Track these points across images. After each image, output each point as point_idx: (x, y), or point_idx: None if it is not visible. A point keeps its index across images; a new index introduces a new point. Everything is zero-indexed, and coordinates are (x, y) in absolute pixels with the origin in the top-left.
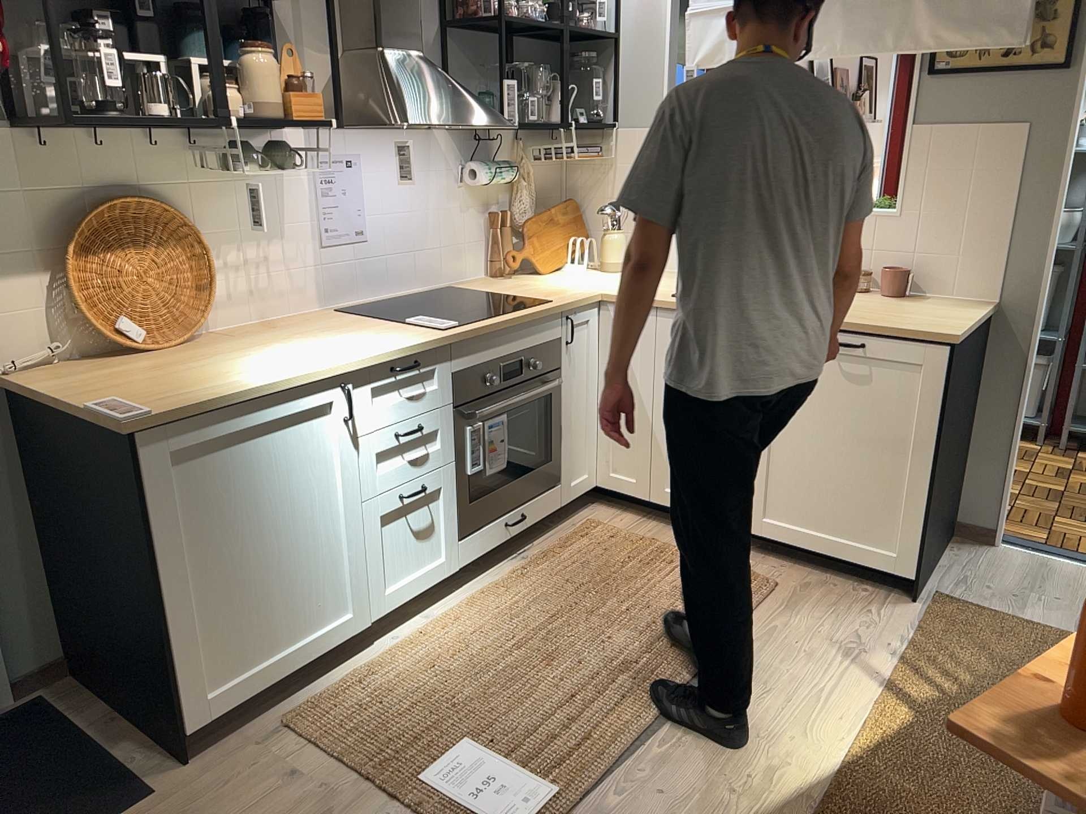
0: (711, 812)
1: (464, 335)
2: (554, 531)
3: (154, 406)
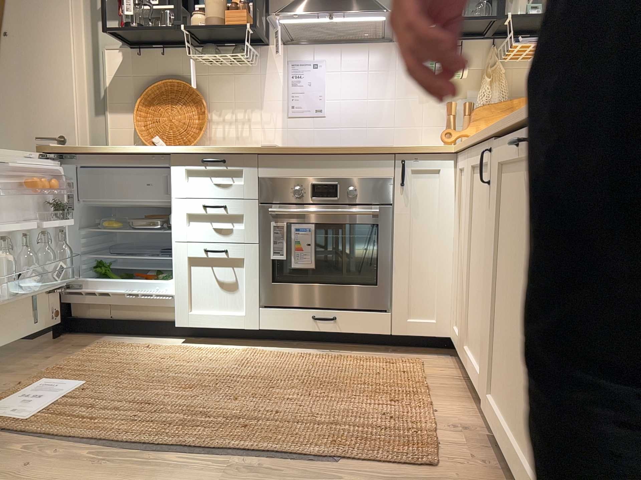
0: None
1: (268, 150)
2: (384, 354)
3: (62, 147)
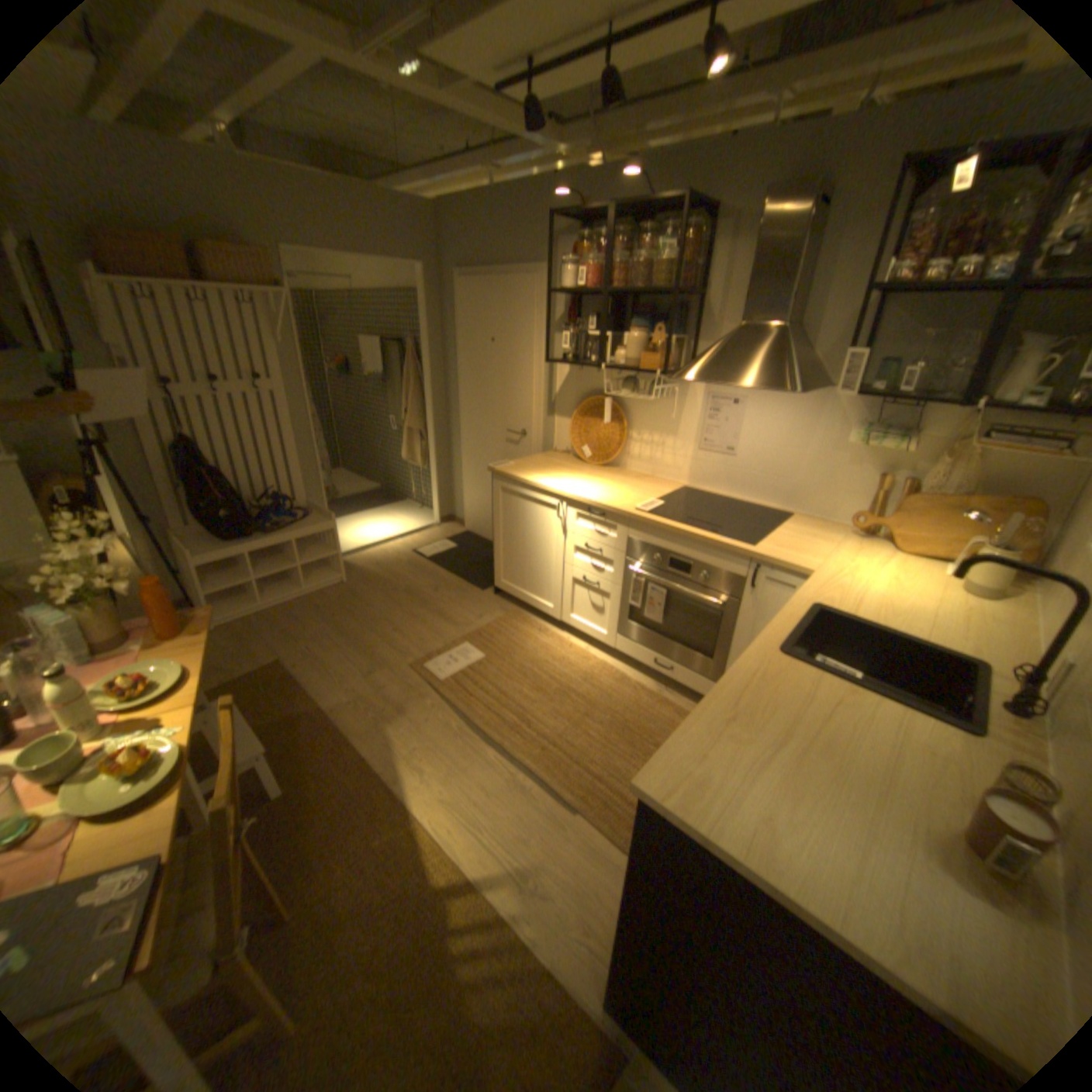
0: (407, 737)
1: (636, 519)
2: None
3: (504, 469)
